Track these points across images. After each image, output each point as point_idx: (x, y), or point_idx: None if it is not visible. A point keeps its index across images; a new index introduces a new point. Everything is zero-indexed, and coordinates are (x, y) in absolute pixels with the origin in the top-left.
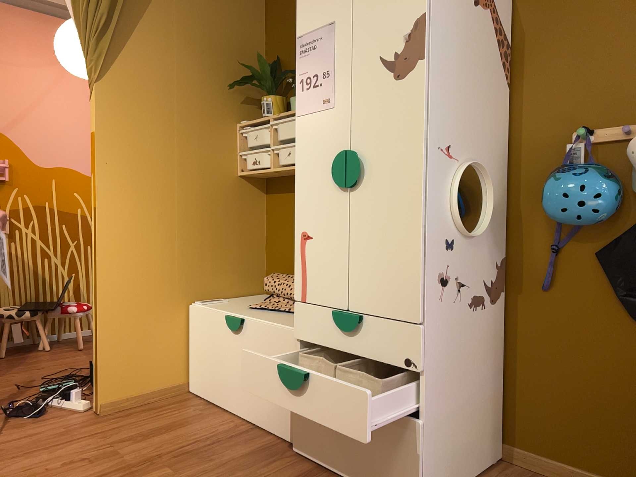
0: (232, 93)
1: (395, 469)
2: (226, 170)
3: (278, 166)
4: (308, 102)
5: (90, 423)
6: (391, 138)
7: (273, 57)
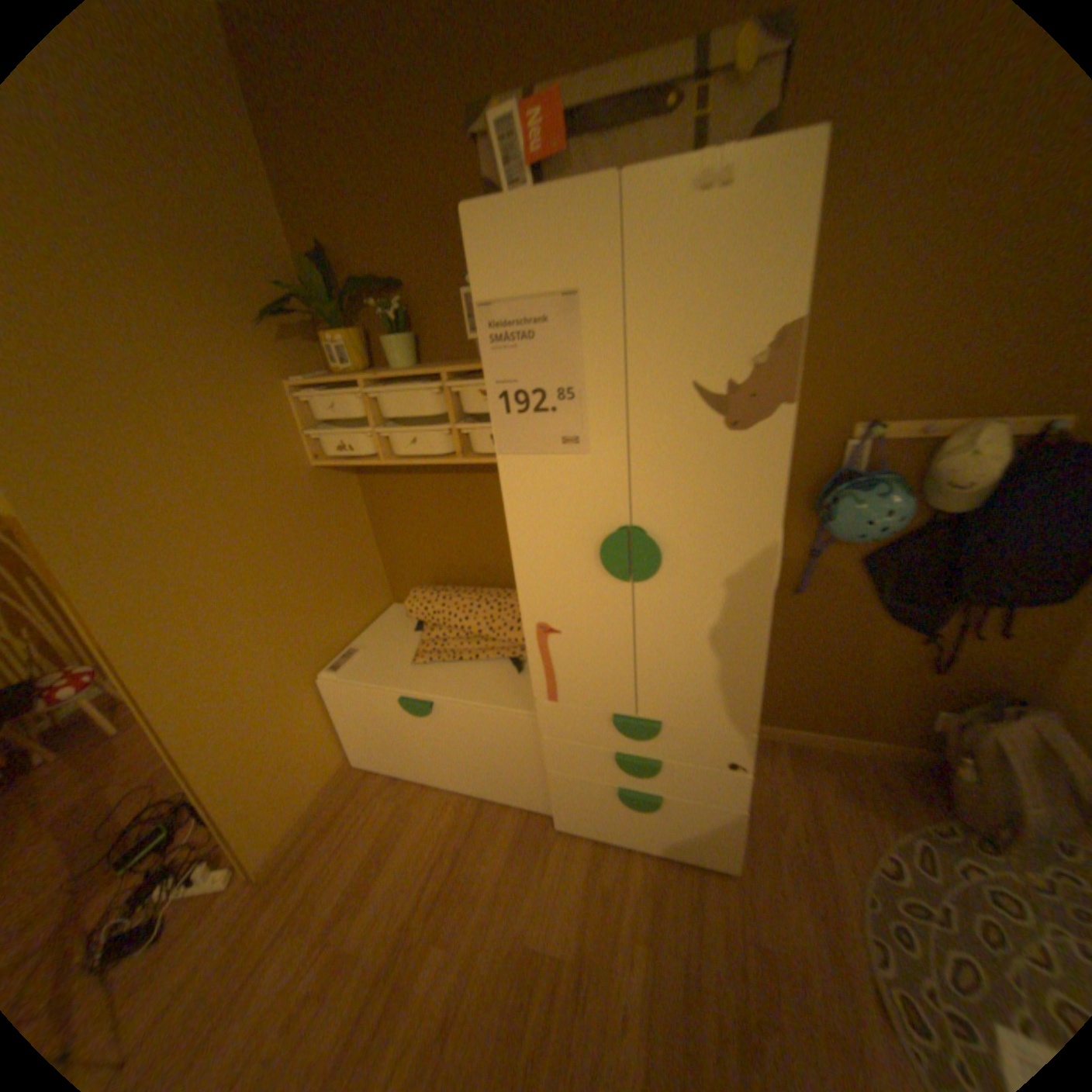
0: (254, 327)
1: (710, 846)
2: (294, 467)
3: (388, 451)
4: (526, 436)
5: (258, 906)
6: (715, 519)
7: (304, 237)
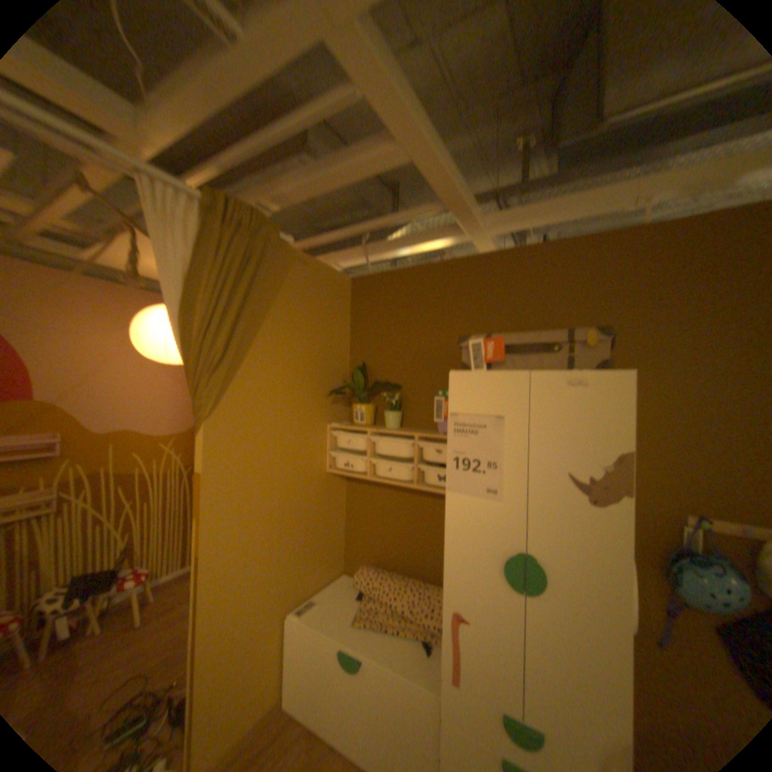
0: (324, 398)
1: None
2: (318, 472)
3: (372, 473)
4: (465, 484)
5: None
6: (584, 562)
7: (358, 361)
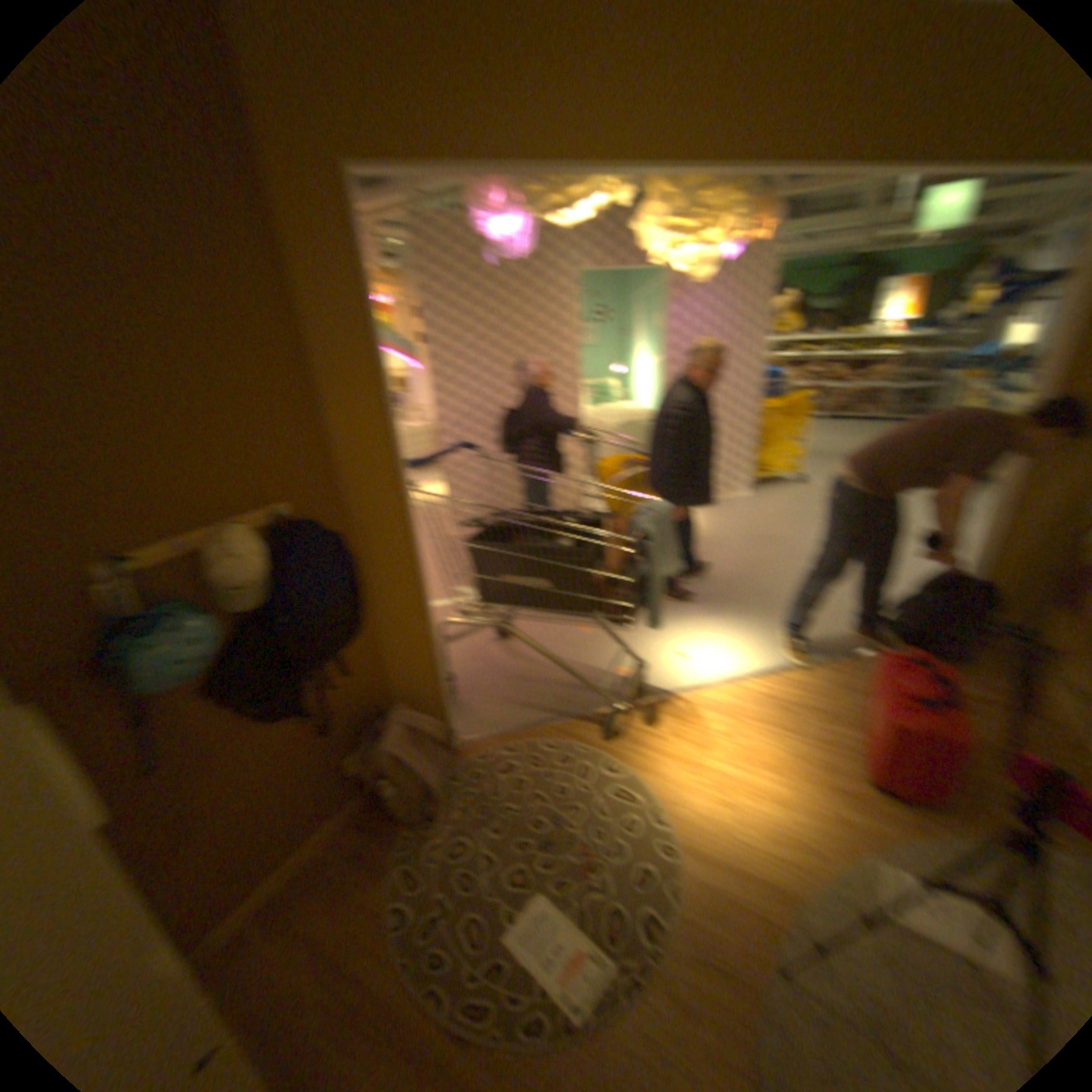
0: None
1: None
2: None
3: None
4: None
5: None
6: None
7: None
